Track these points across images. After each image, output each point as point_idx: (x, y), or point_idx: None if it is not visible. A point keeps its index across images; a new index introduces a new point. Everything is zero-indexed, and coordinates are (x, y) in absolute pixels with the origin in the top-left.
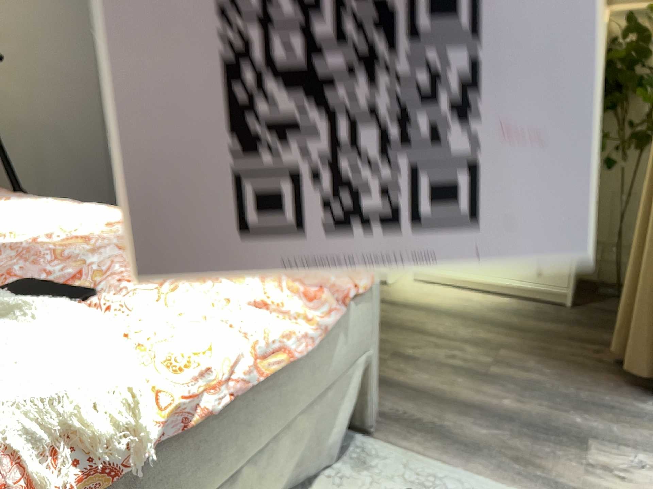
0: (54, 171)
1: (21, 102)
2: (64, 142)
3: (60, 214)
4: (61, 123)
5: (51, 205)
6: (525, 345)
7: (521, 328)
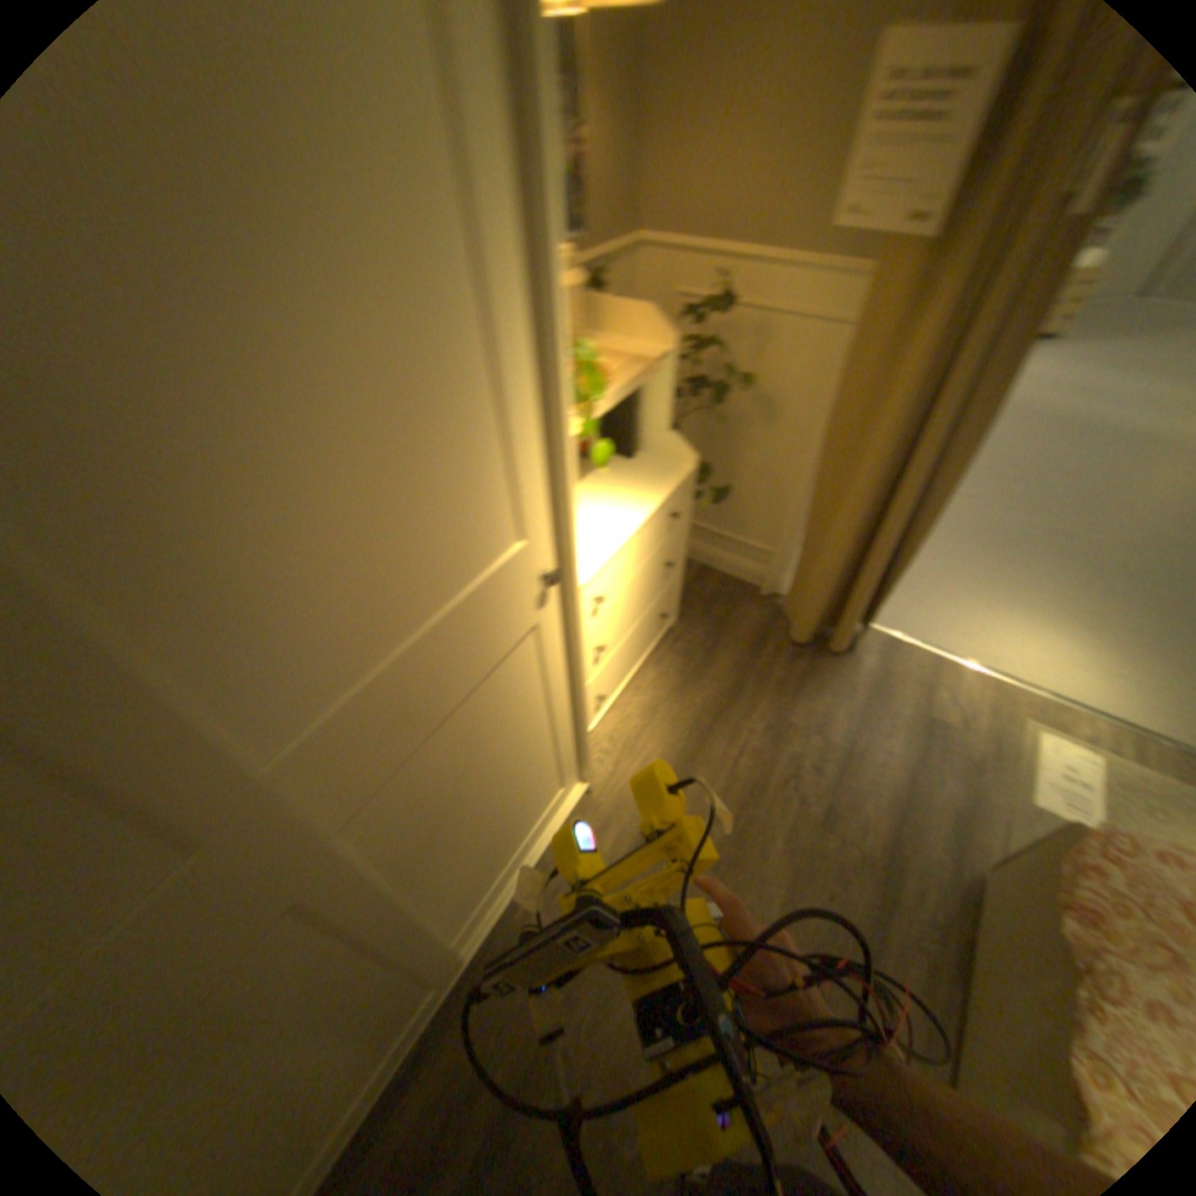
0: None
1: None
2: None
3: None
4: None
5: None
6: (767, 696)
7: (725, 685)
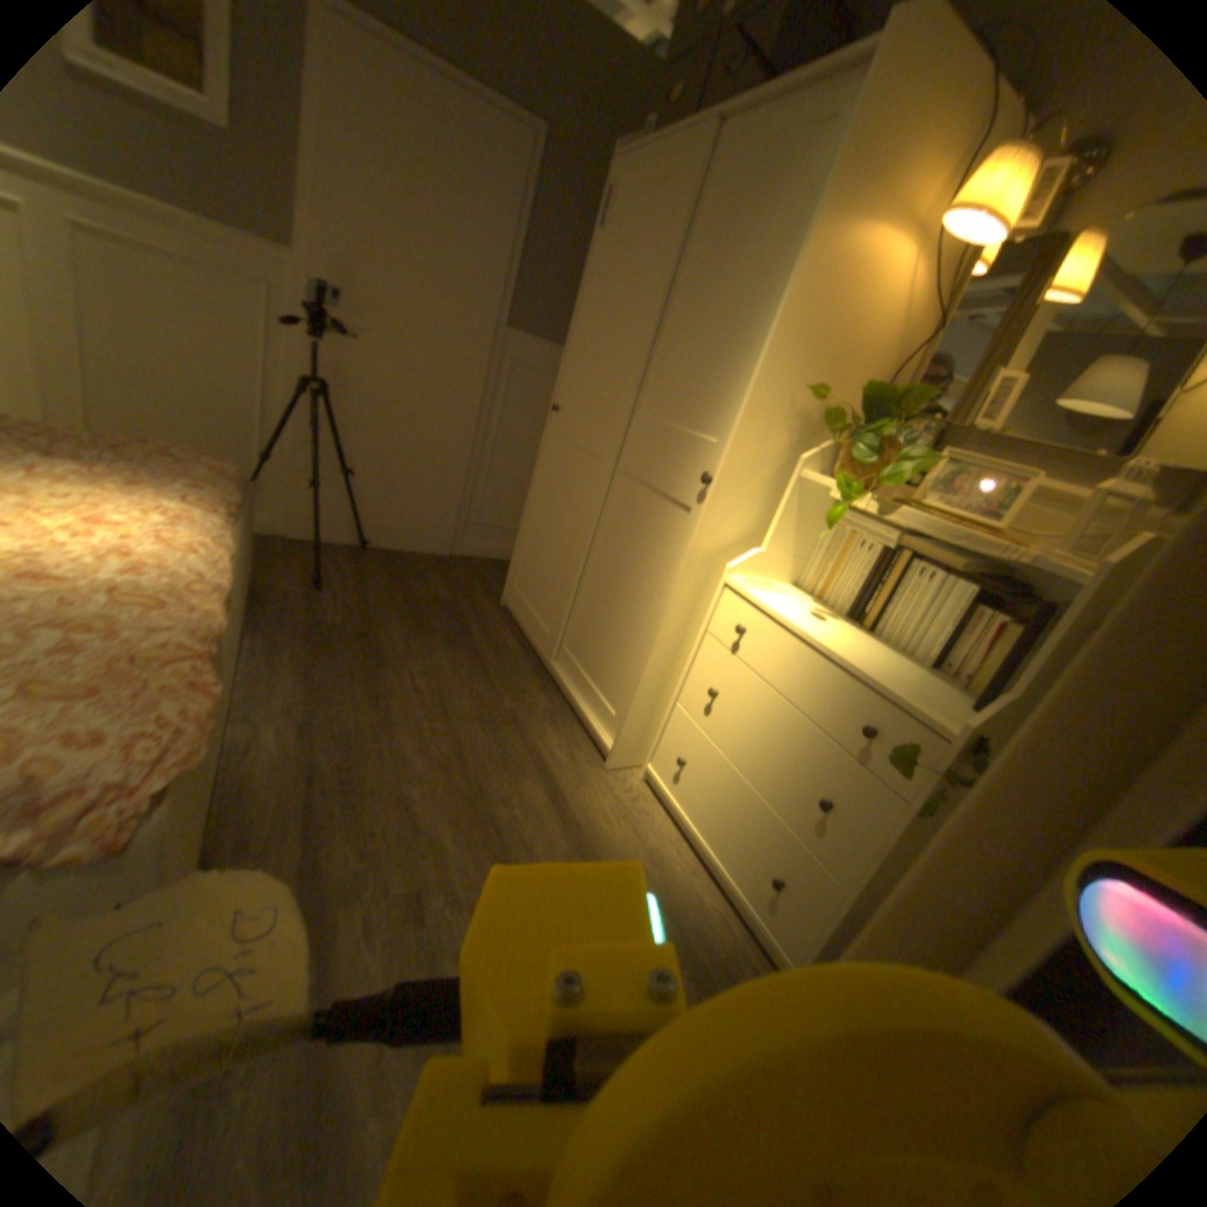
0: (402, 459)
1: (387, 380)
2: (423, 432)
3: (103, 525)
4: (427, 412)
5: (176, 505)
6: None
7: None
